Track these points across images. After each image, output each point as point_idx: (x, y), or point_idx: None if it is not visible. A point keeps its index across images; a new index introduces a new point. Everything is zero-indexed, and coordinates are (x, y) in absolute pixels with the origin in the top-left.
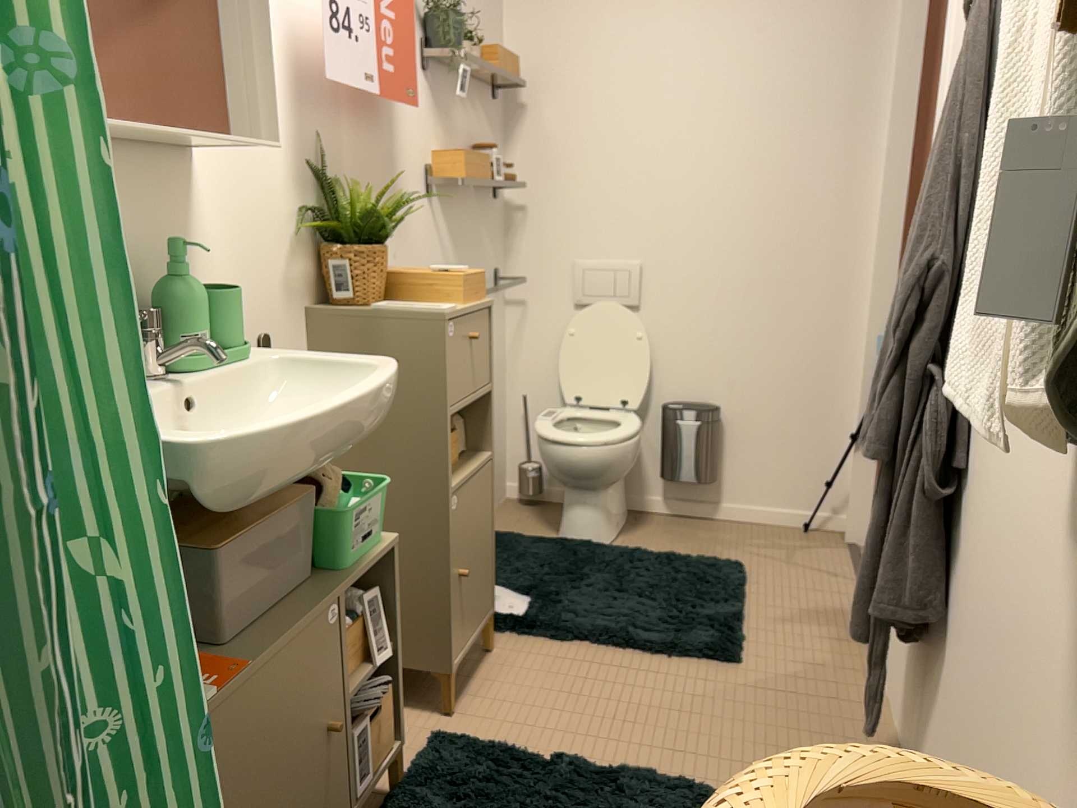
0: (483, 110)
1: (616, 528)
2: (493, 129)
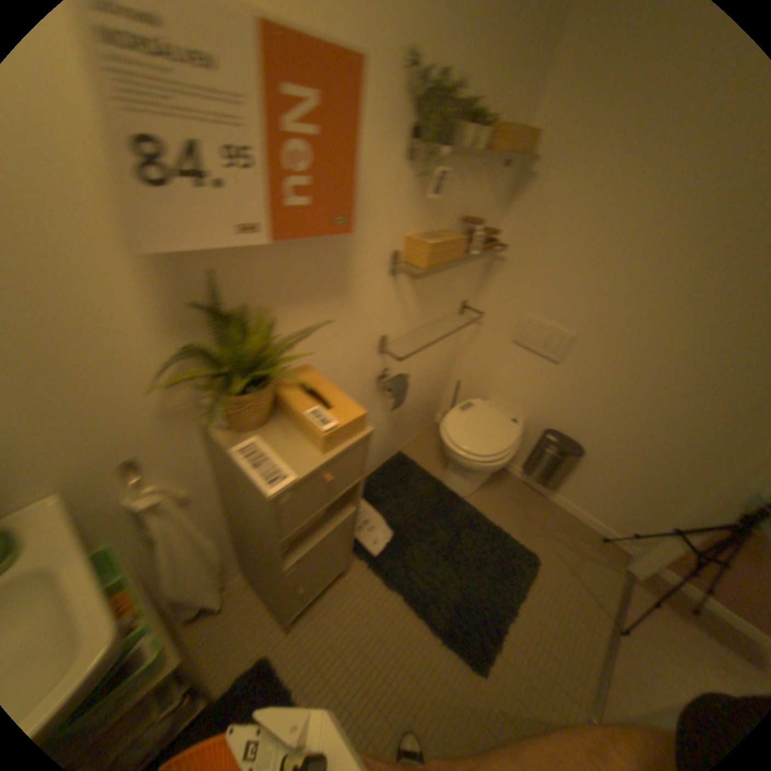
0: (490, 173)
1: (476, 486)
2: (498, 188)
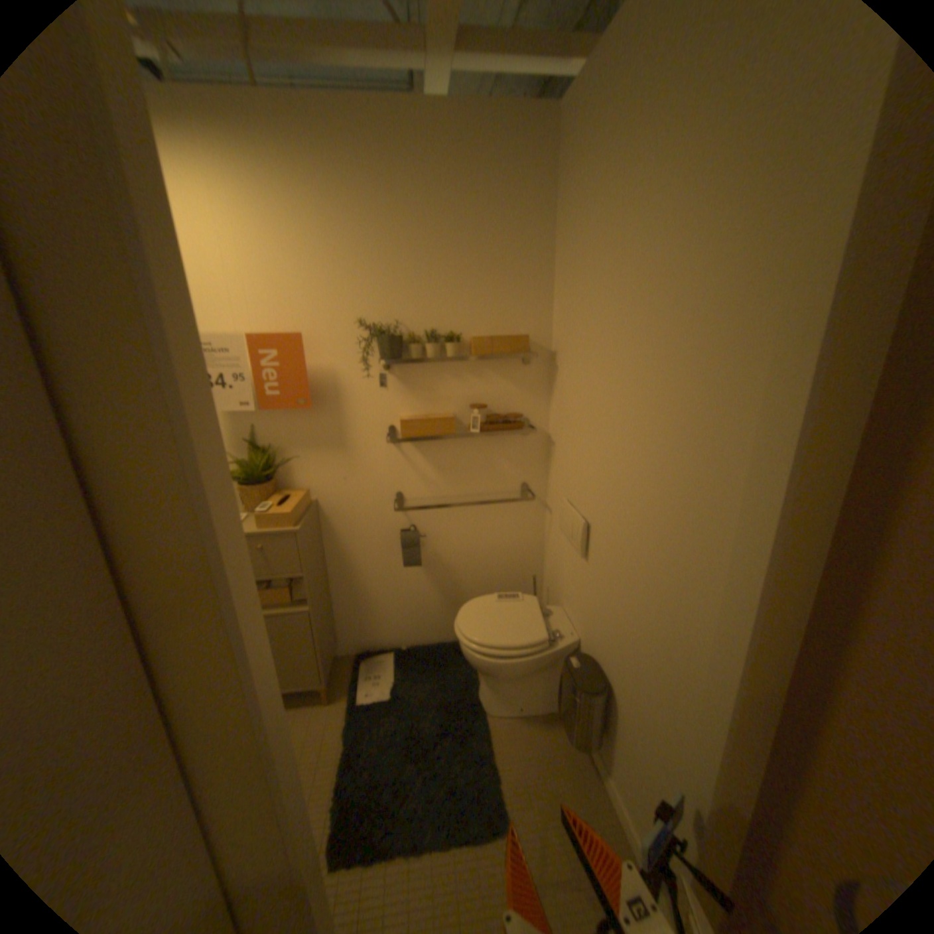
0: (498, 371)
1: (510, 709)
2: (521, 381)
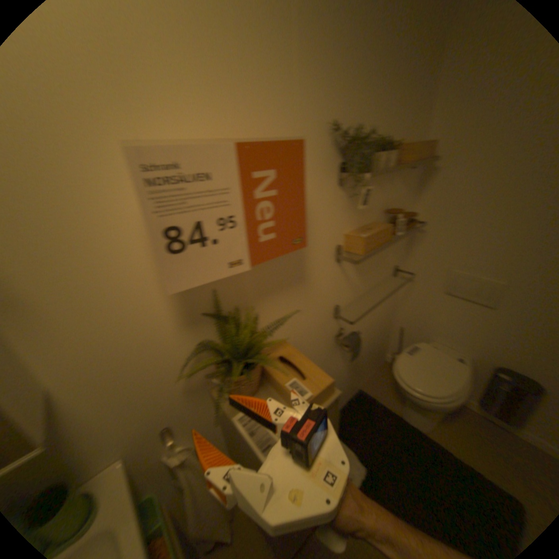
0: (400, 176)
1: (436, 422)
2: (408, 184)
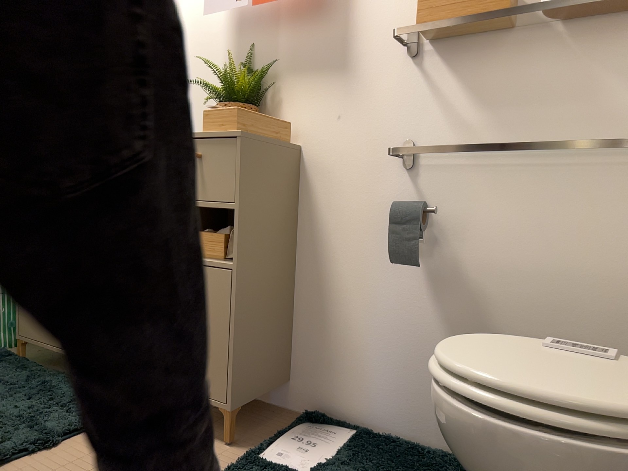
0: None
1: None
2: None
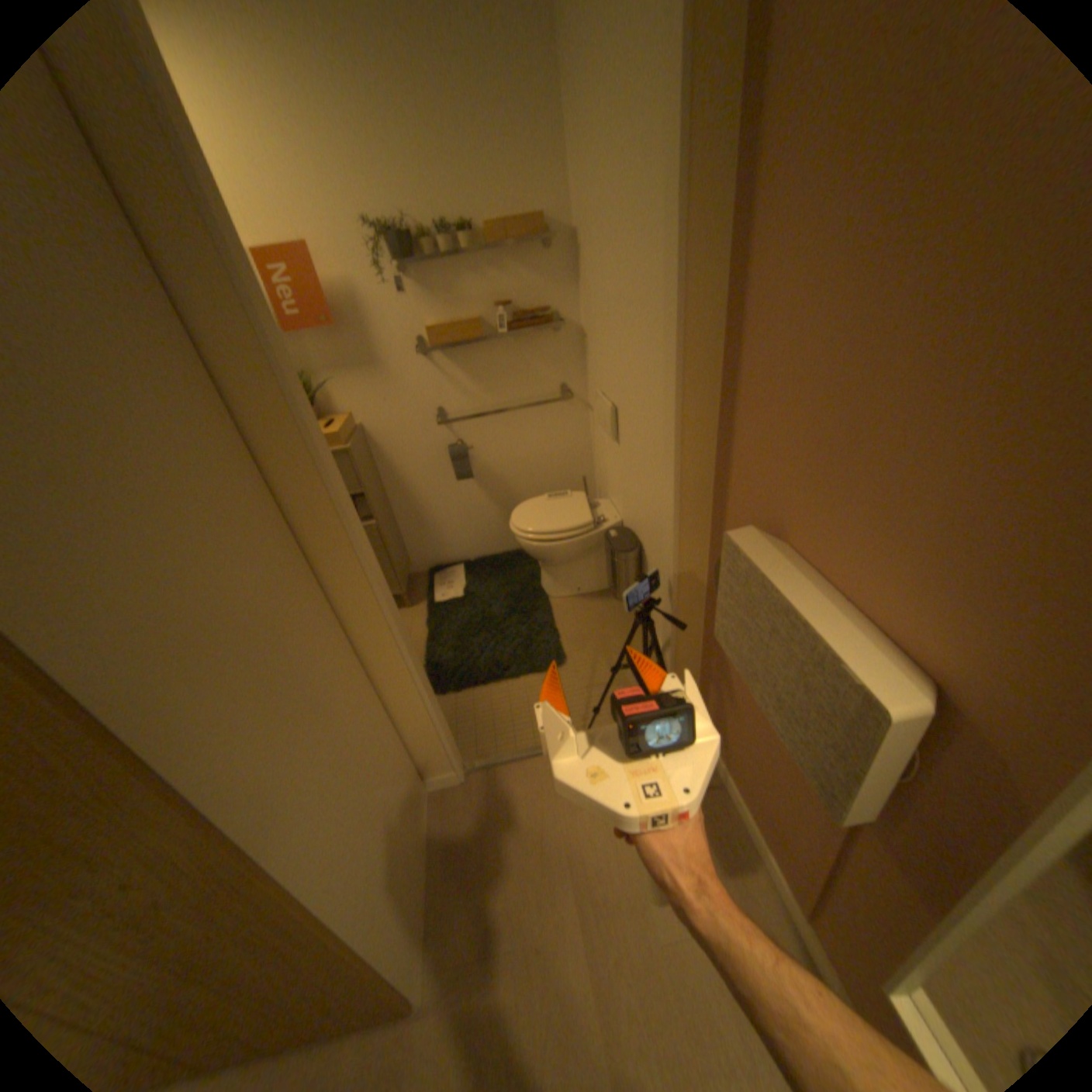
0: (519, 261)
1: (568, 590)
2: (545, 270)
